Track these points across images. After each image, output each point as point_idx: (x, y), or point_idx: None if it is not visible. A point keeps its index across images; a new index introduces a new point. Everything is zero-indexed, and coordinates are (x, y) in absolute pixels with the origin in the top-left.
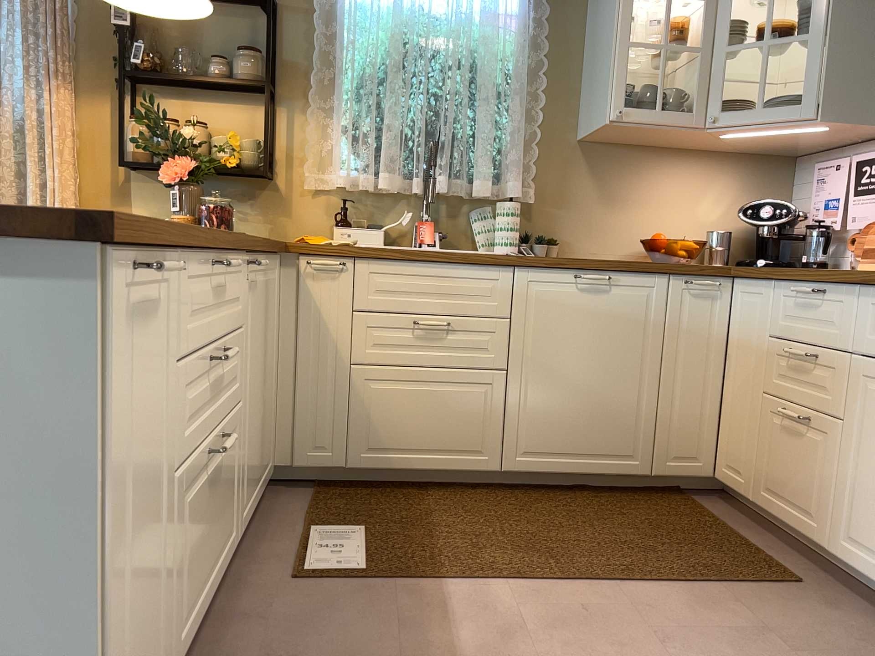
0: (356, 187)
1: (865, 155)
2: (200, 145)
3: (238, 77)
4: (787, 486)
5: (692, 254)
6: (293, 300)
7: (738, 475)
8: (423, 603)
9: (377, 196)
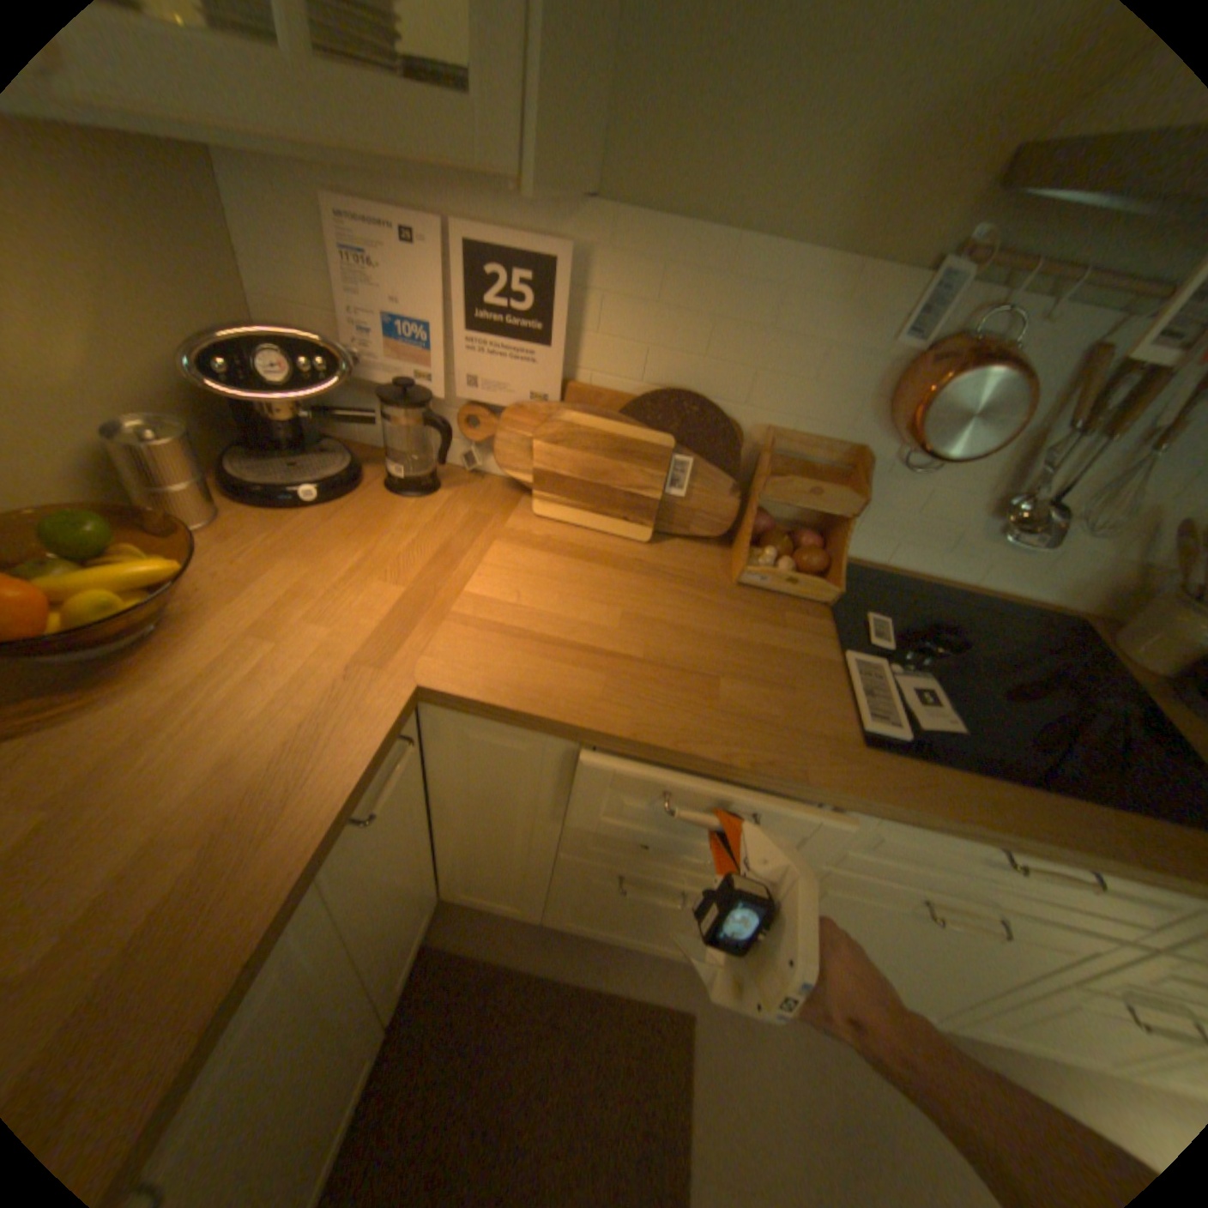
0: None
1: (485, 229)
2: None
3: None
4: (623, 926)
5: (152, 579)
6: None
7: (502, 904)
8: None
9: None
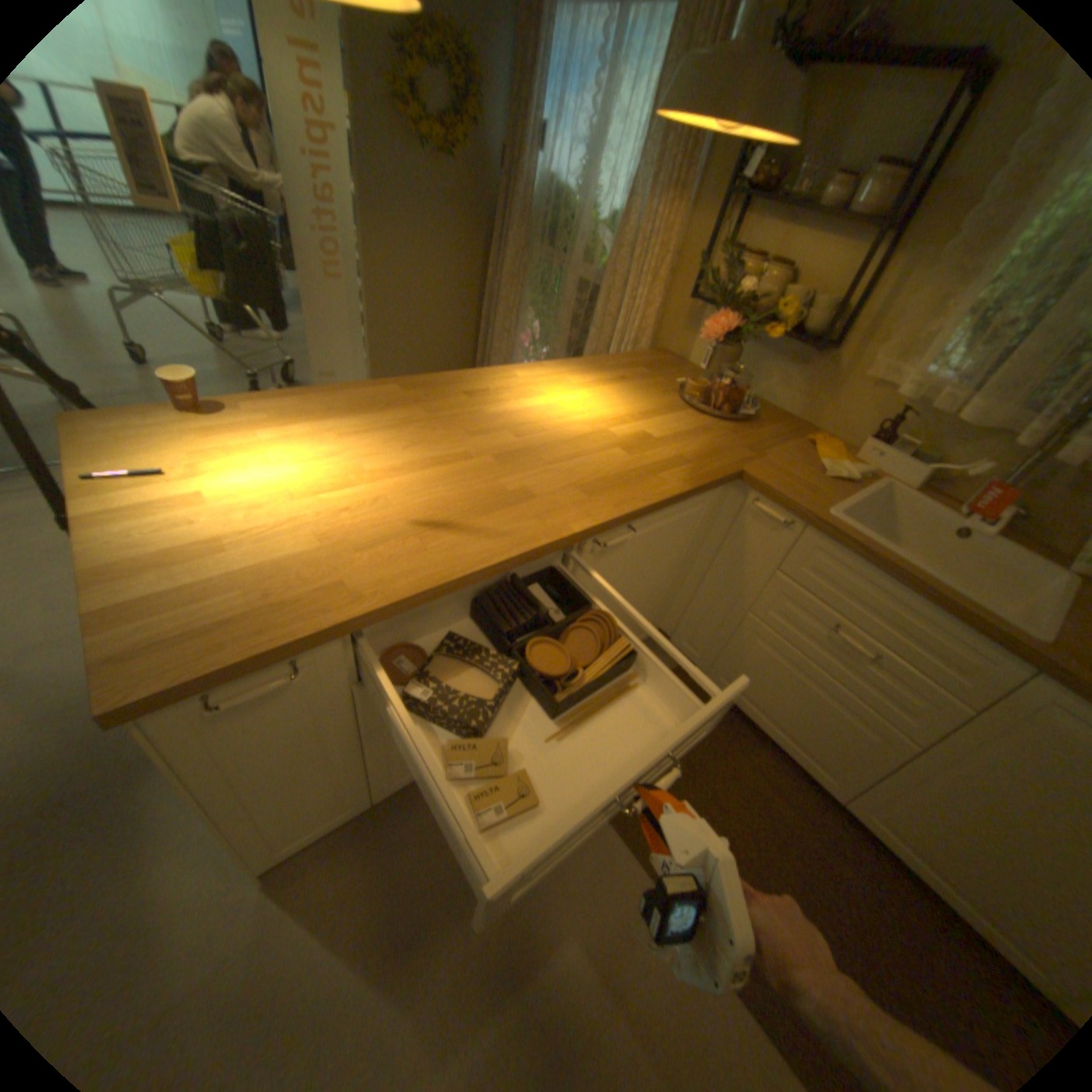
0: (934, 398)
1: None
2: (758, 297)
3: (852, 204)
4: None
5: None
6: (730, 523)
7: None
8: (603, 875)
9: (964, 415)
